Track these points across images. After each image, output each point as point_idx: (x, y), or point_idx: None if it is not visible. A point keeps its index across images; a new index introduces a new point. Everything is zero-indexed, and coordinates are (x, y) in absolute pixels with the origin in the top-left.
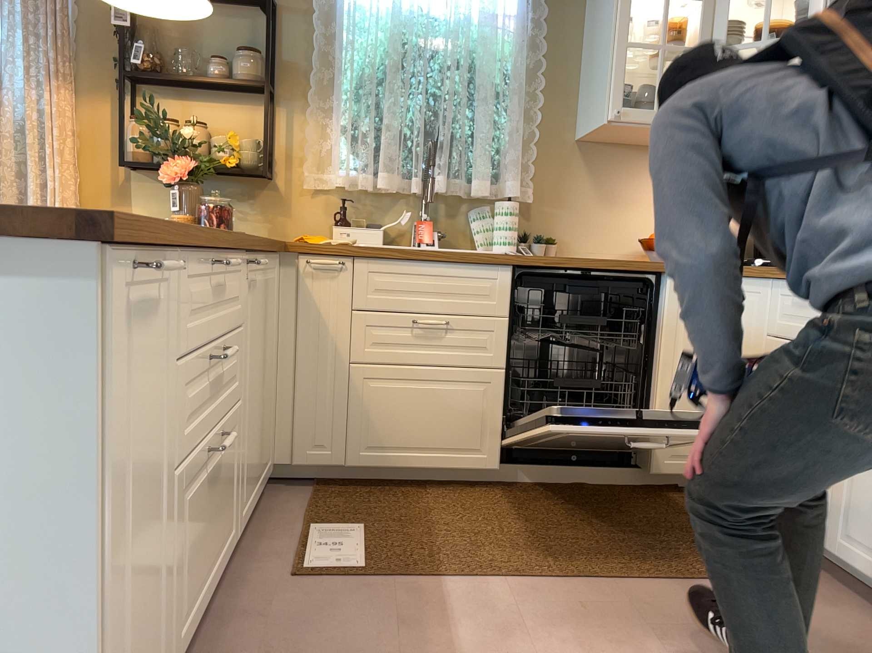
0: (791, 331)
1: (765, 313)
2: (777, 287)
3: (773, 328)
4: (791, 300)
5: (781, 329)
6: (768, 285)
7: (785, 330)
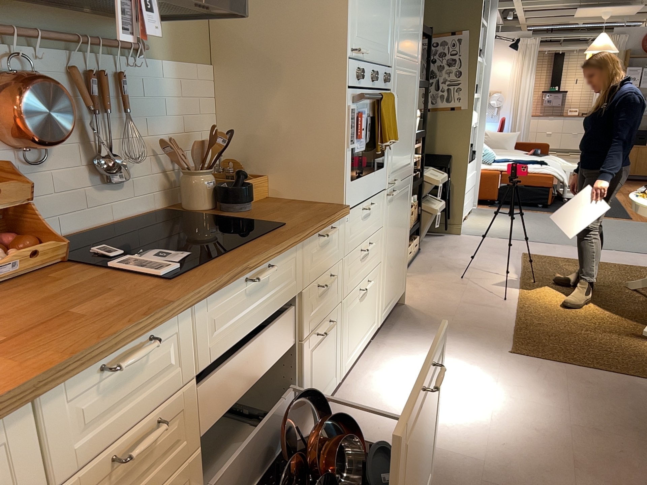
0: (108, 433)
1: (31, 464)
2: (52, 397)
3: (63, 468)
4: (90, 393)
5: (84, 452)
6: (22, 415)
7: (95, 443)
